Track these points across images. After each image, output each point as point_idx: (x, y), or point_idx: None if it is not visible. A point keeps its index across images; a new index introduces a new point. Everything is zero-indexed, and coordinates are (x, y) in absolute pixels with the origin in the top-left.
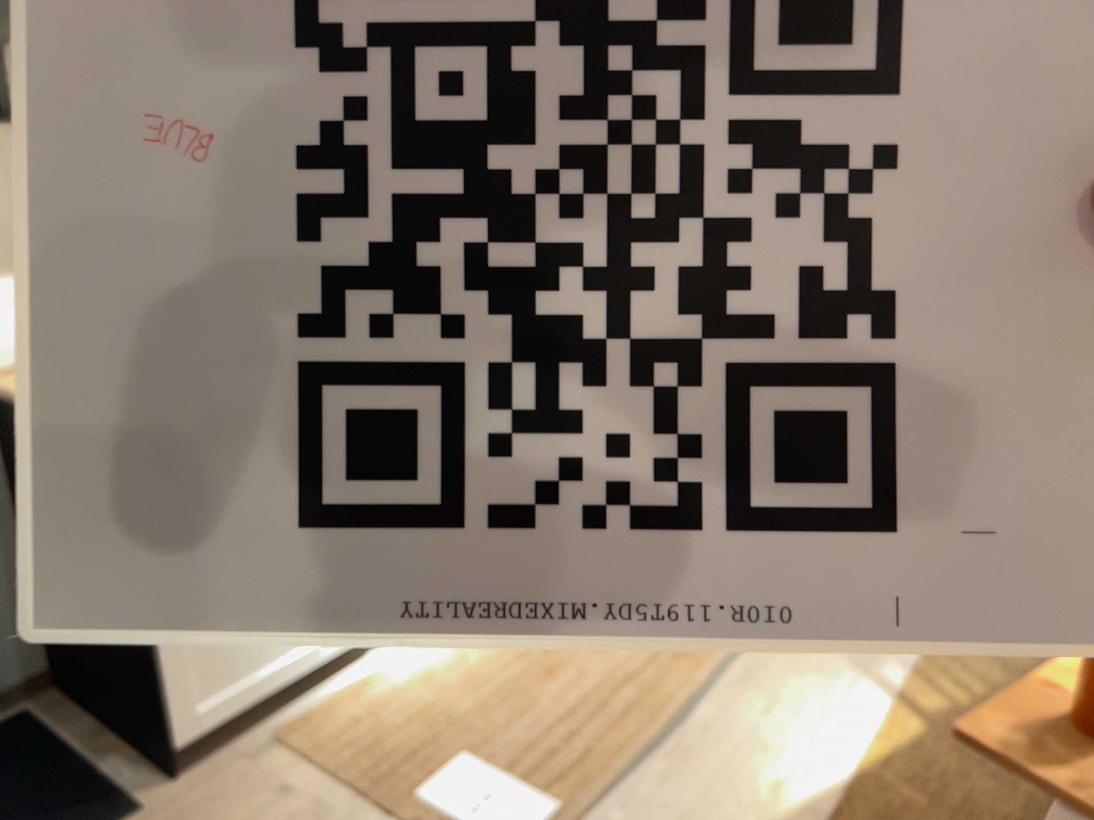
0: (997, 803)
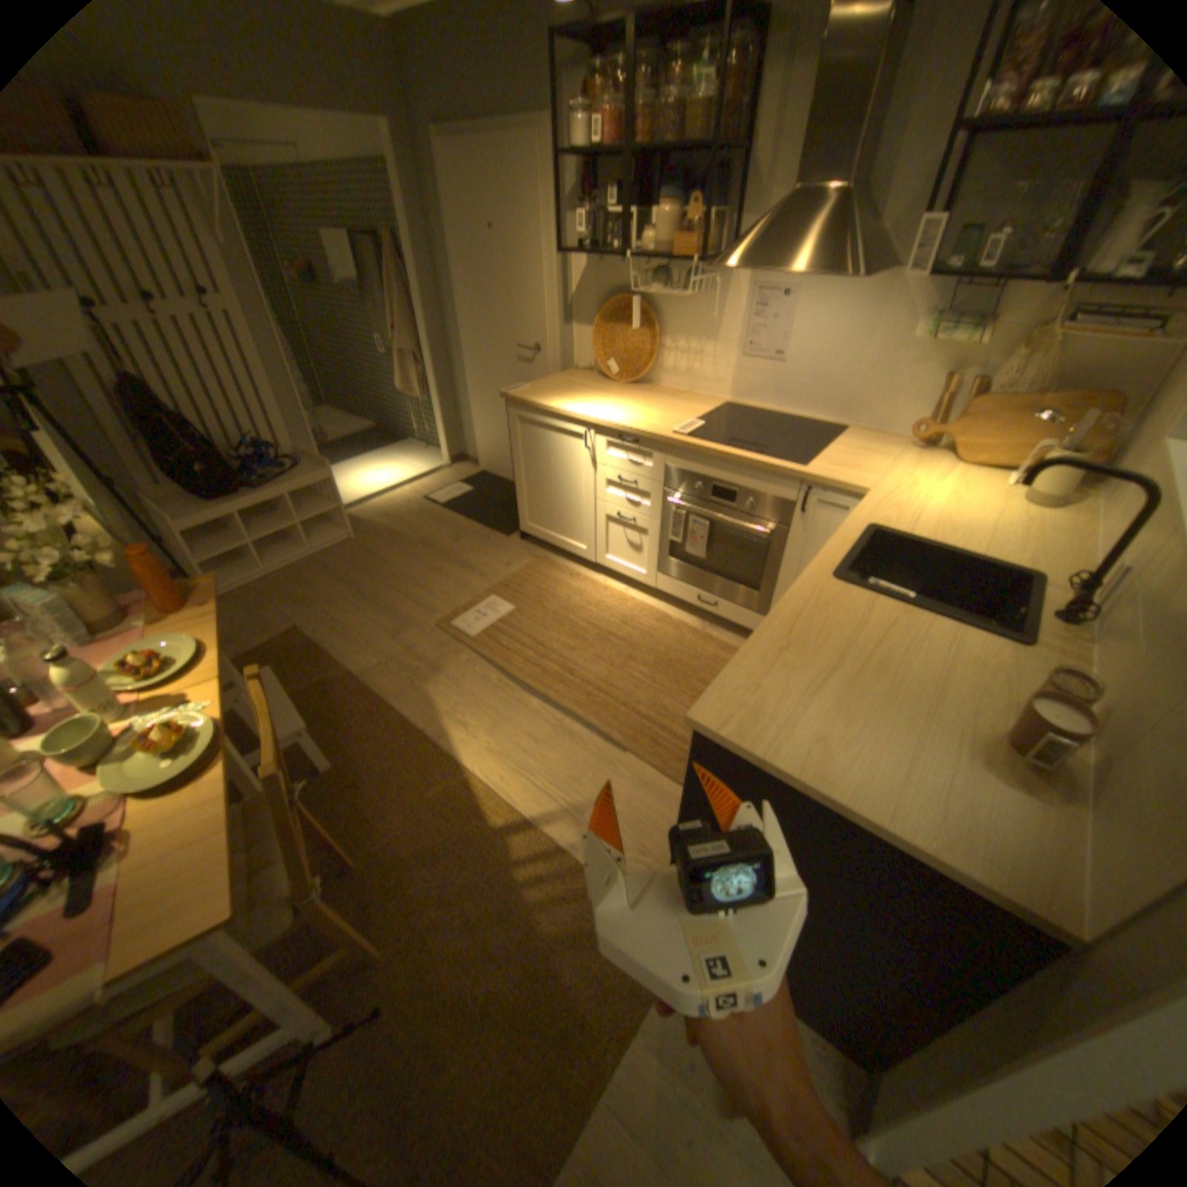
0: (415, 839)
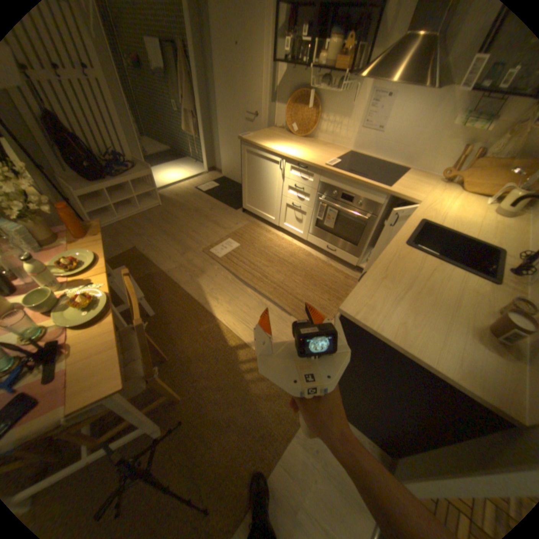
0: (195, 349)
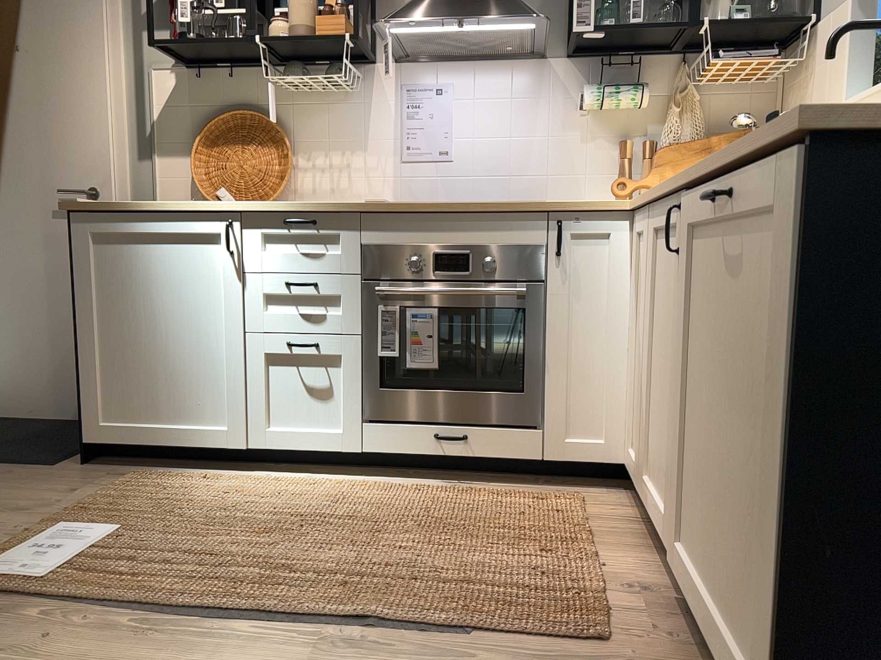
0: None
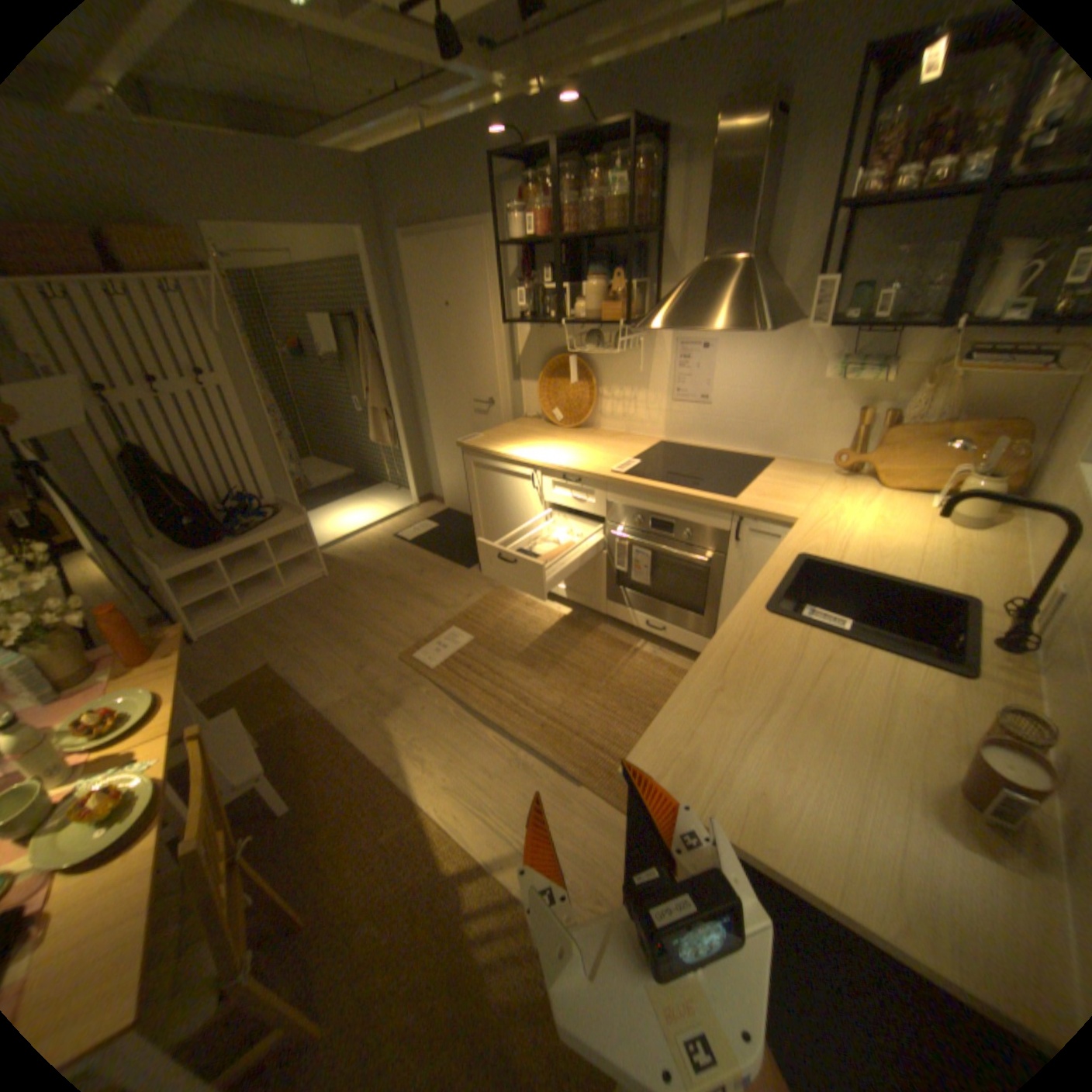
0: (366, 890)
